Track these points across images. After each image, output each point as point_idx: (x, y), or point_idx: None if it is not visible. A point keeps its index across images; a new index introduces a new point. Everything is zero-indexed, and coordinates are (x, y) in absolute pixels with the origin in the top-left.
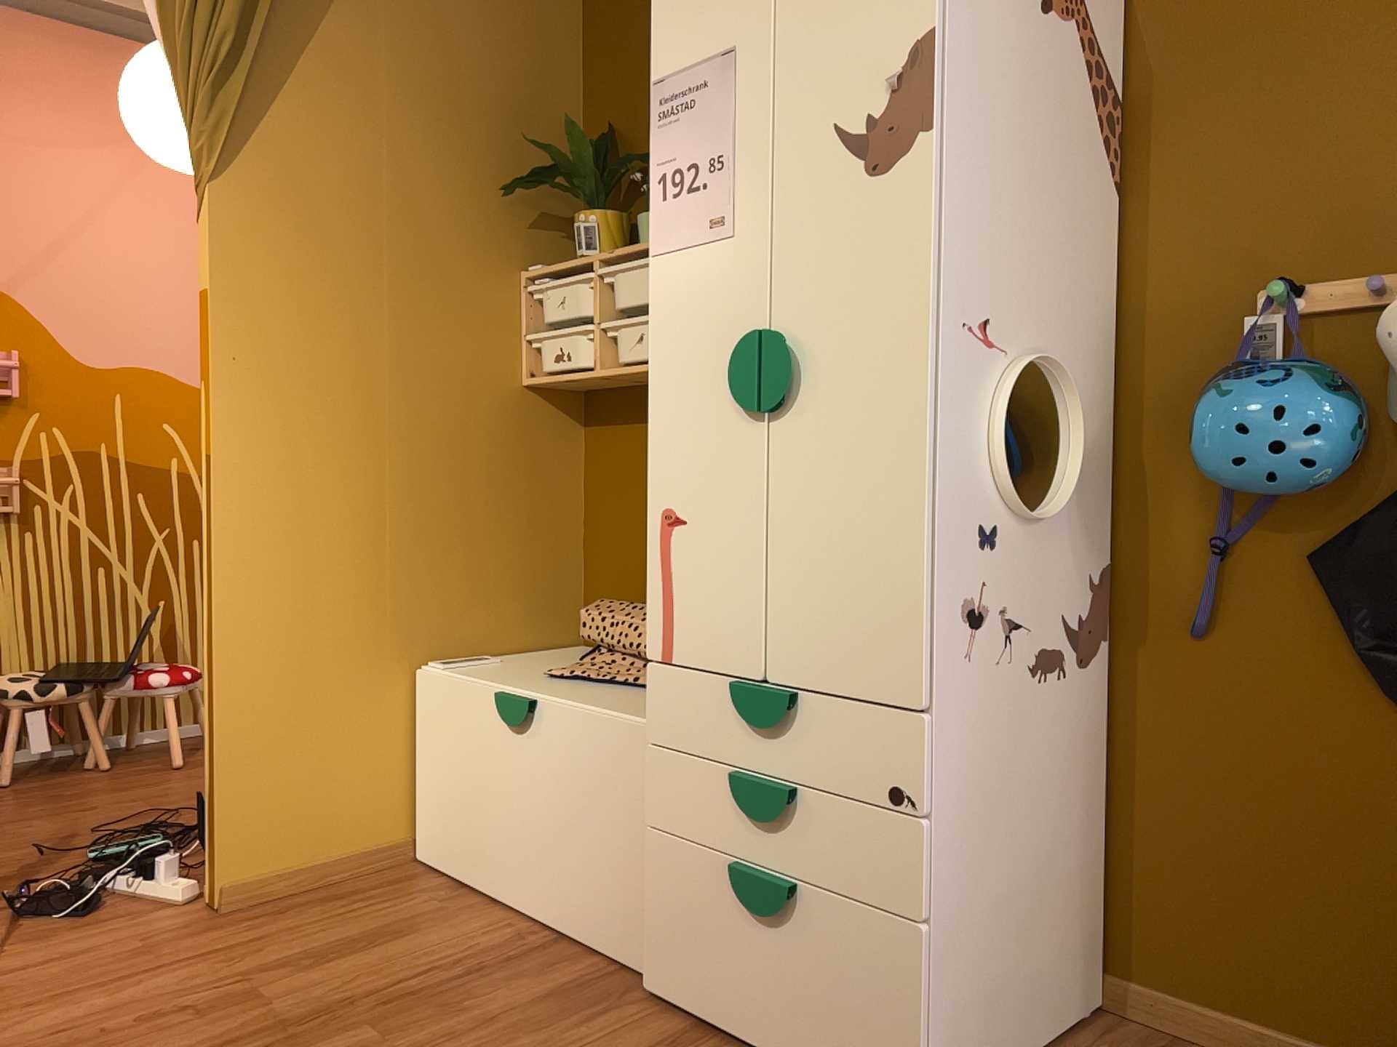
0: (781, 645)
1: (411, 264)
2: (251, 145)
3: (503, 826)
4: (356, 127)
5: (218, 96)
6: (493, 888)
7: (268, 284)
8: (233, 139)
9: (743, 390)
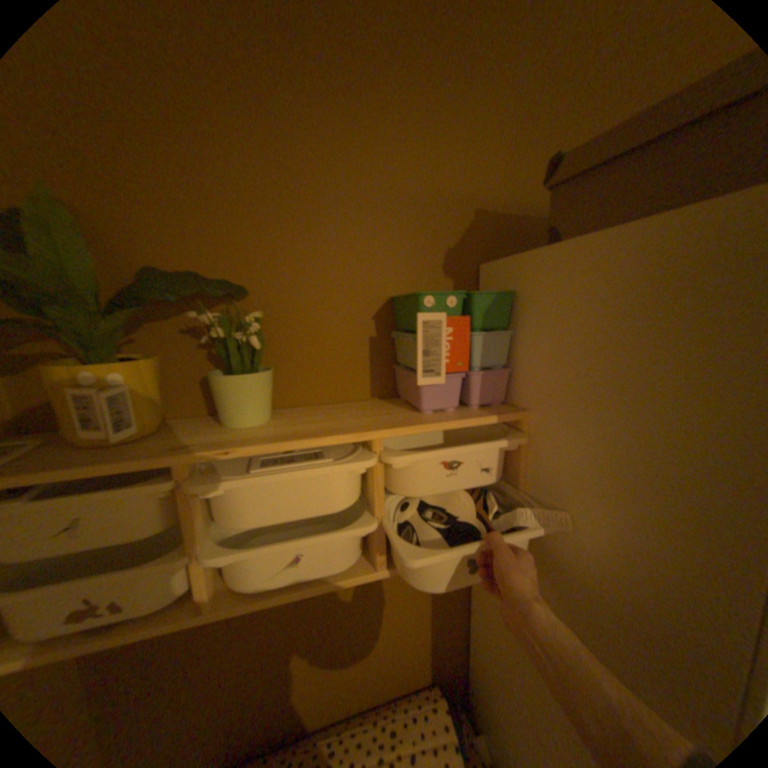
0: None
1: None
2: None
3: None
4: None
5: None
6: None
7: None
8: None
9: None
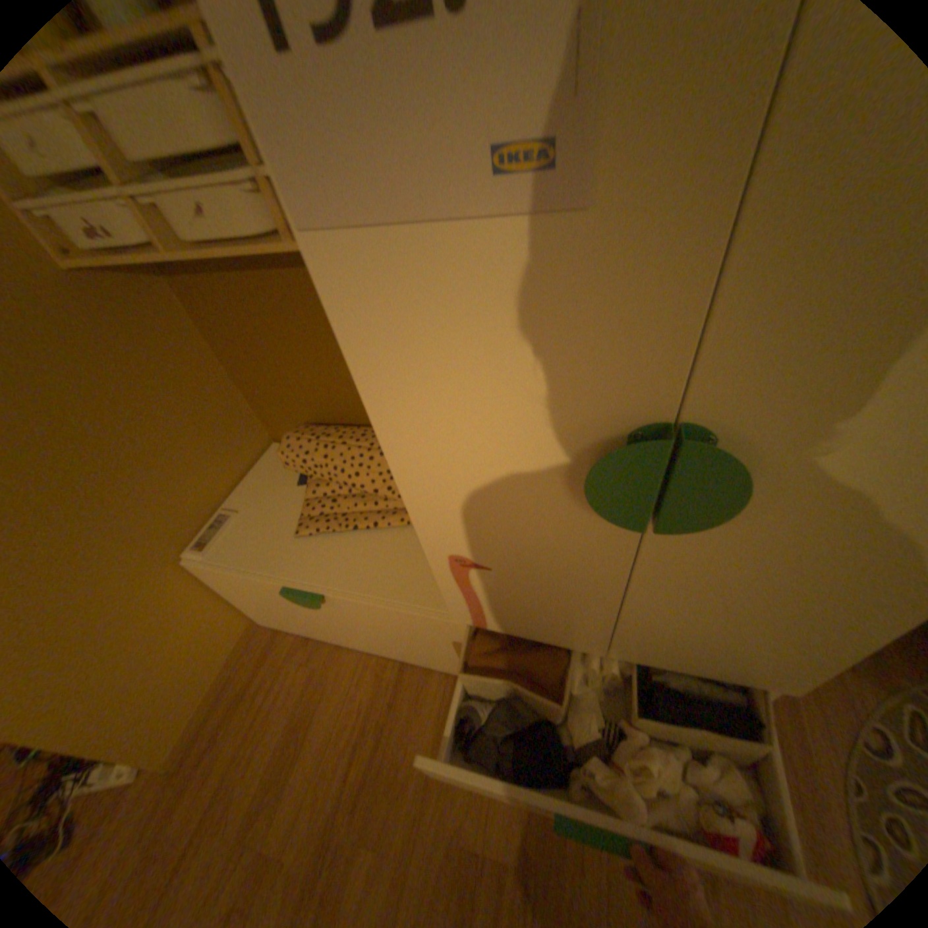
0: (630, 646)
1: None
2: None
3: (328, 628)
4: None
5: None
6: (335, 642)
7: None
8: None
9: (616, 507)
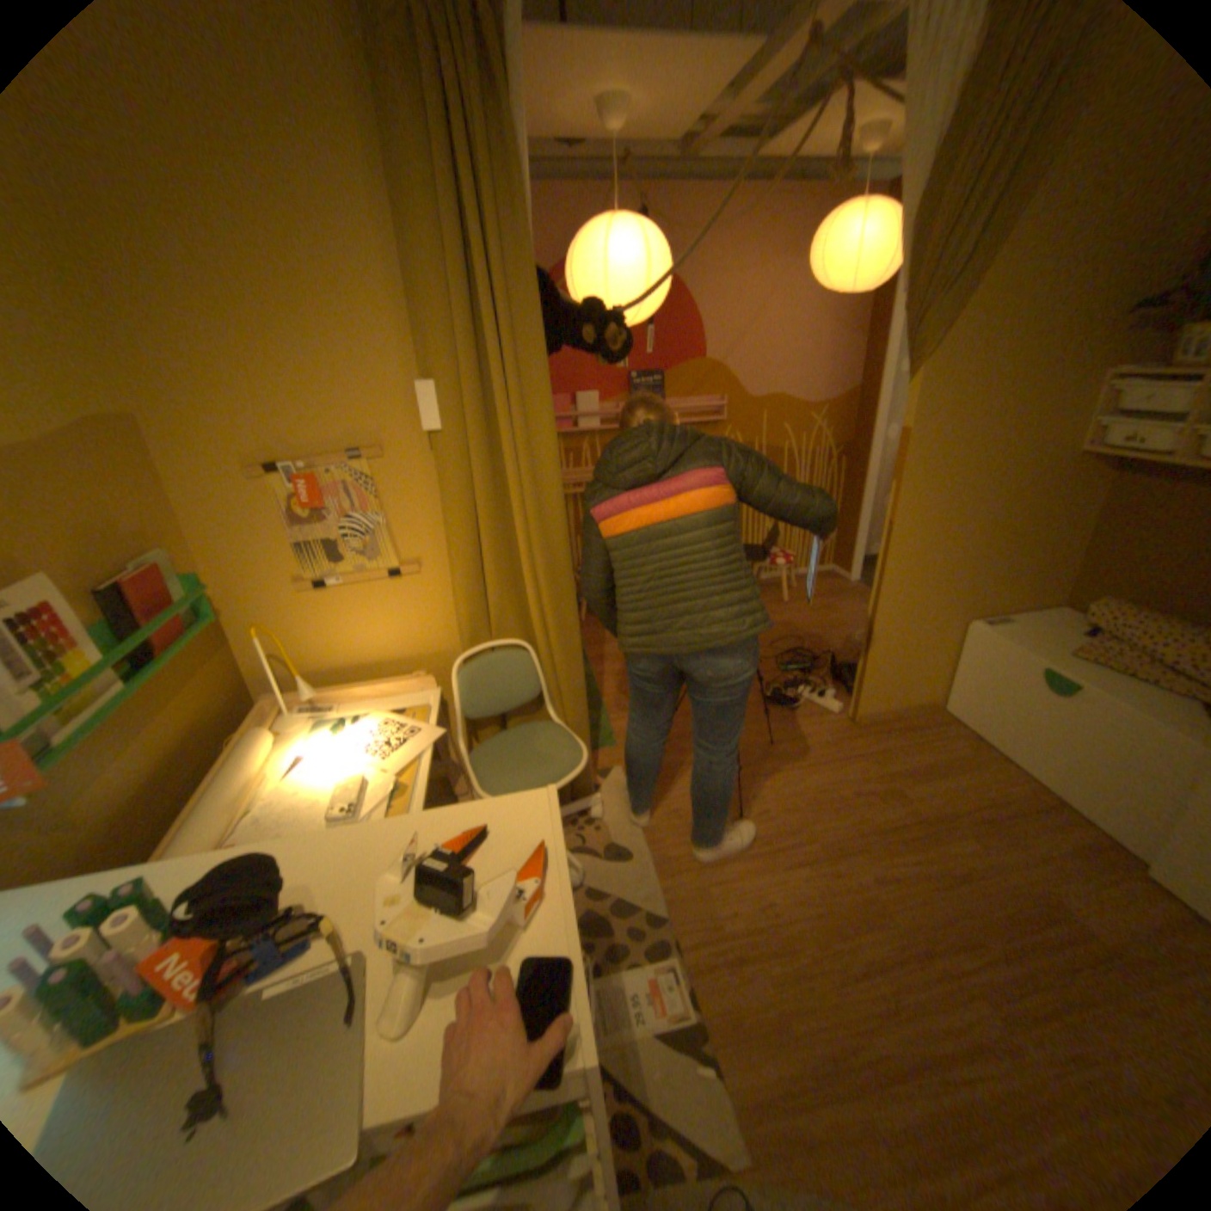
0: None
1: (1030, 383)
2: (950, 327)
3: (1028, 732)
4: (1020, 291)
5: (939, 300)
6: (1010, 754)
7: (941, 419)
8: (942, 328)
9: None
